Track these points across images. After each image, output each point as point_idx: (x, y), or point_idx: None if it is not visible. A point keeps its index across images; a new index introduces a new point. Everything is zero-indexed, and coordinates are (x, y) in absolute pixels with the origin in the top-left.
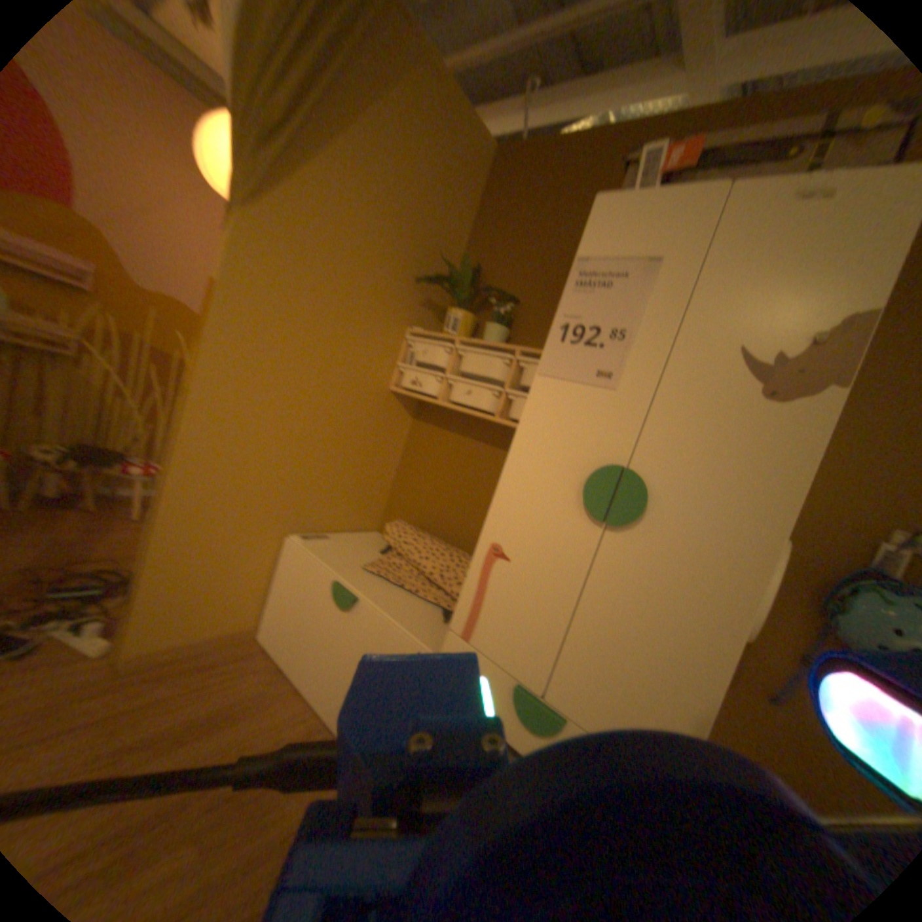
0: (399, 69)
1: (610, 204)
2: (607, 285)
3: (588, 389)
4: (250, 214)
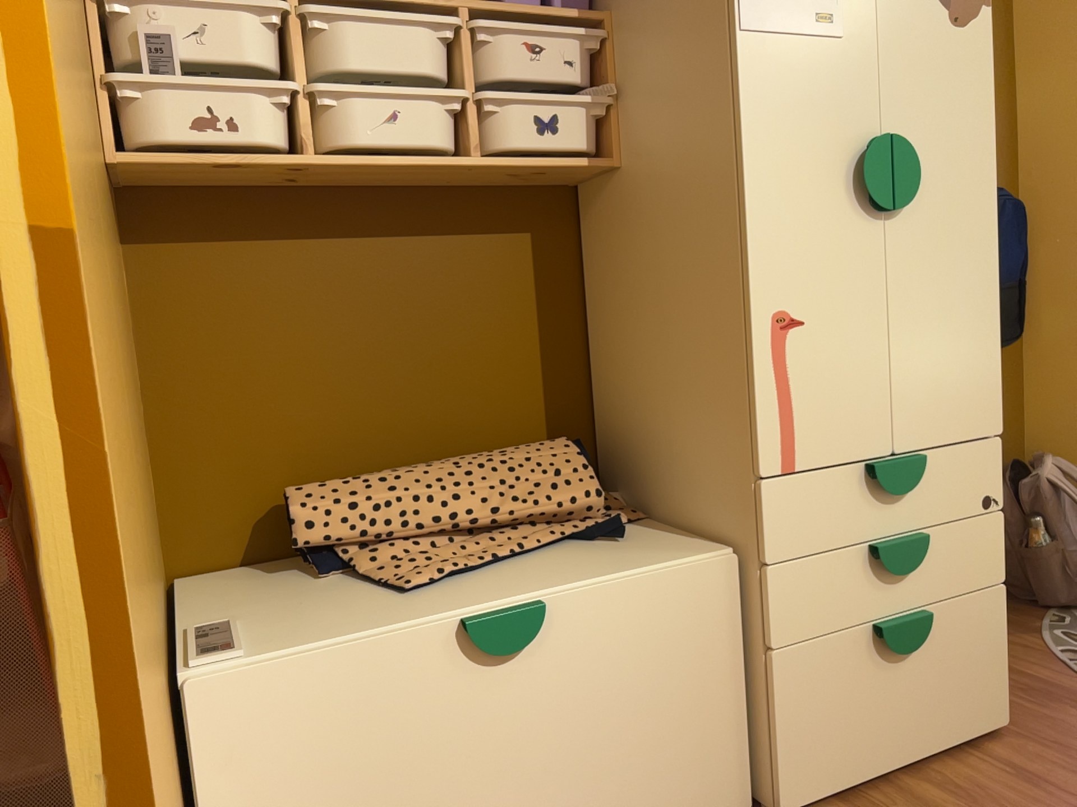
0: None
1: None
2: None
3: (814, 42)
4: None
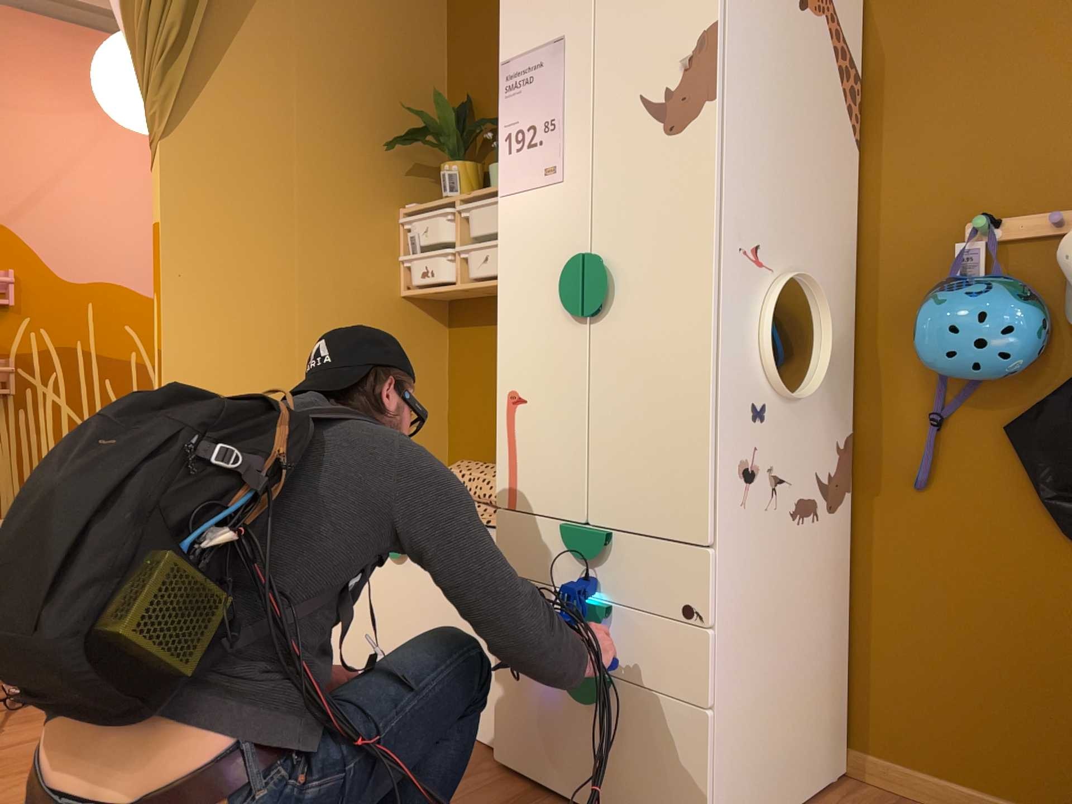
0: None
1: (512, 1)
2: (530, 81)
3: (542, 191)
4: (178, 143)
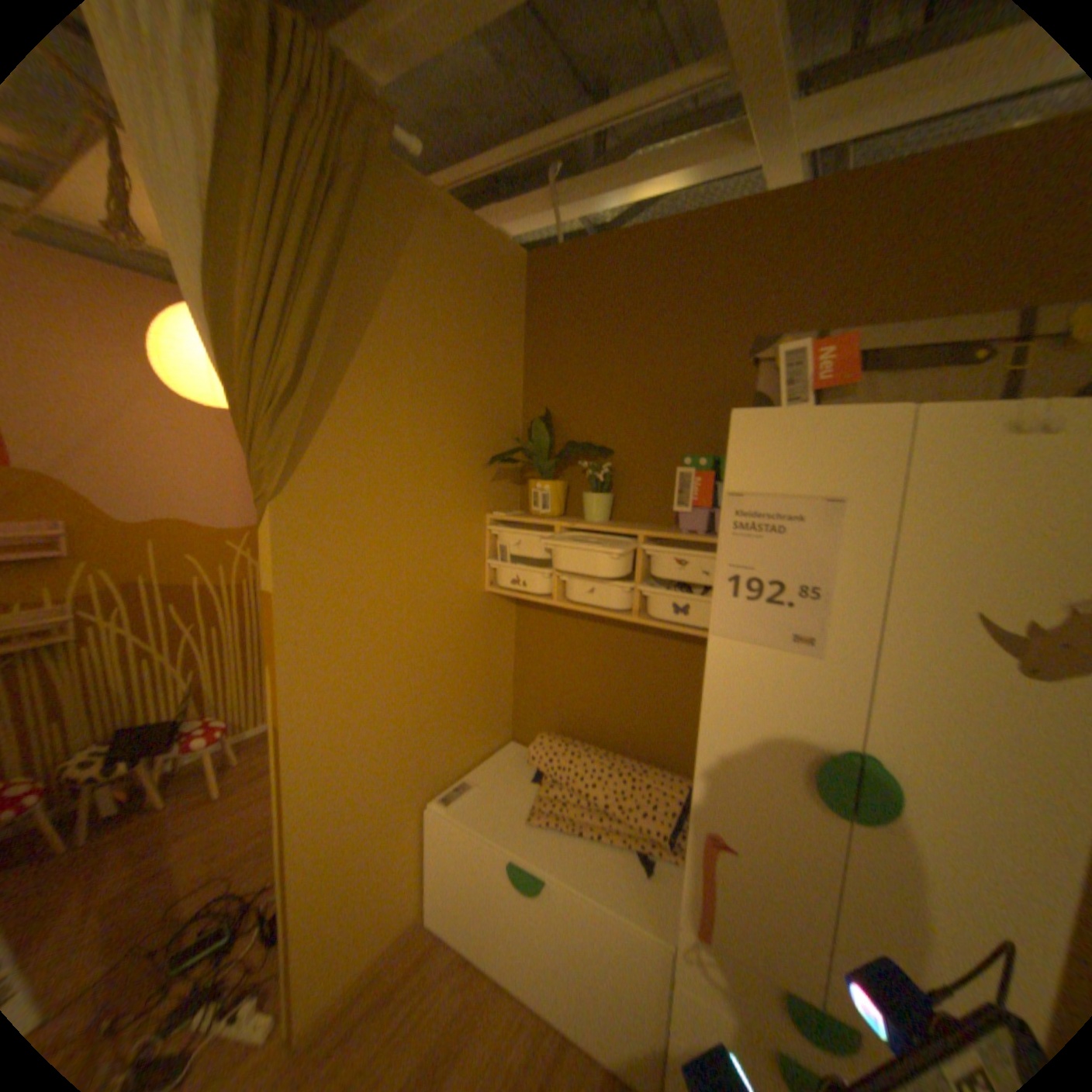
0: (403, 233)
1: (755, 424)
2: (780, 528)
3: (788, 656)
4: (293, 500)
